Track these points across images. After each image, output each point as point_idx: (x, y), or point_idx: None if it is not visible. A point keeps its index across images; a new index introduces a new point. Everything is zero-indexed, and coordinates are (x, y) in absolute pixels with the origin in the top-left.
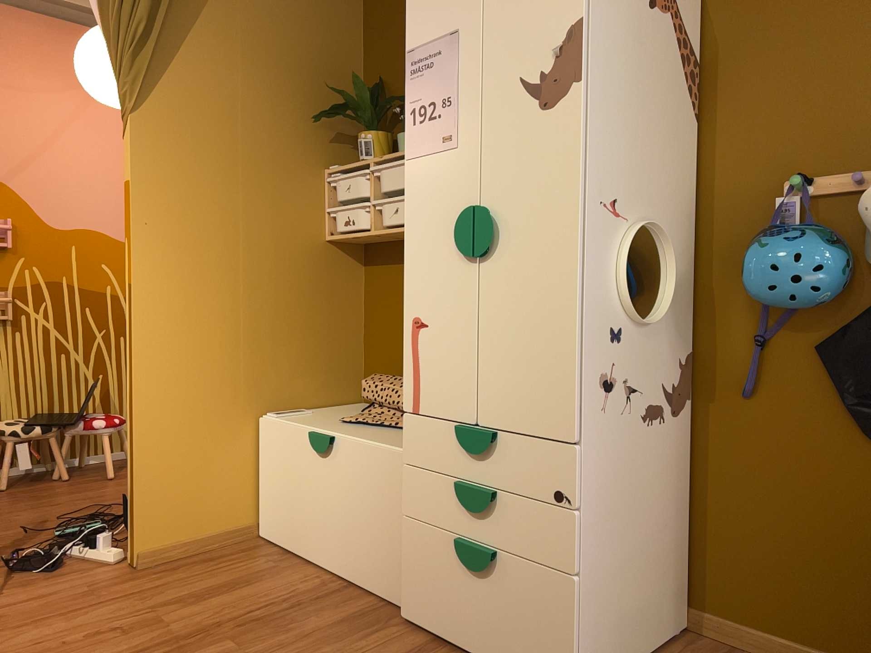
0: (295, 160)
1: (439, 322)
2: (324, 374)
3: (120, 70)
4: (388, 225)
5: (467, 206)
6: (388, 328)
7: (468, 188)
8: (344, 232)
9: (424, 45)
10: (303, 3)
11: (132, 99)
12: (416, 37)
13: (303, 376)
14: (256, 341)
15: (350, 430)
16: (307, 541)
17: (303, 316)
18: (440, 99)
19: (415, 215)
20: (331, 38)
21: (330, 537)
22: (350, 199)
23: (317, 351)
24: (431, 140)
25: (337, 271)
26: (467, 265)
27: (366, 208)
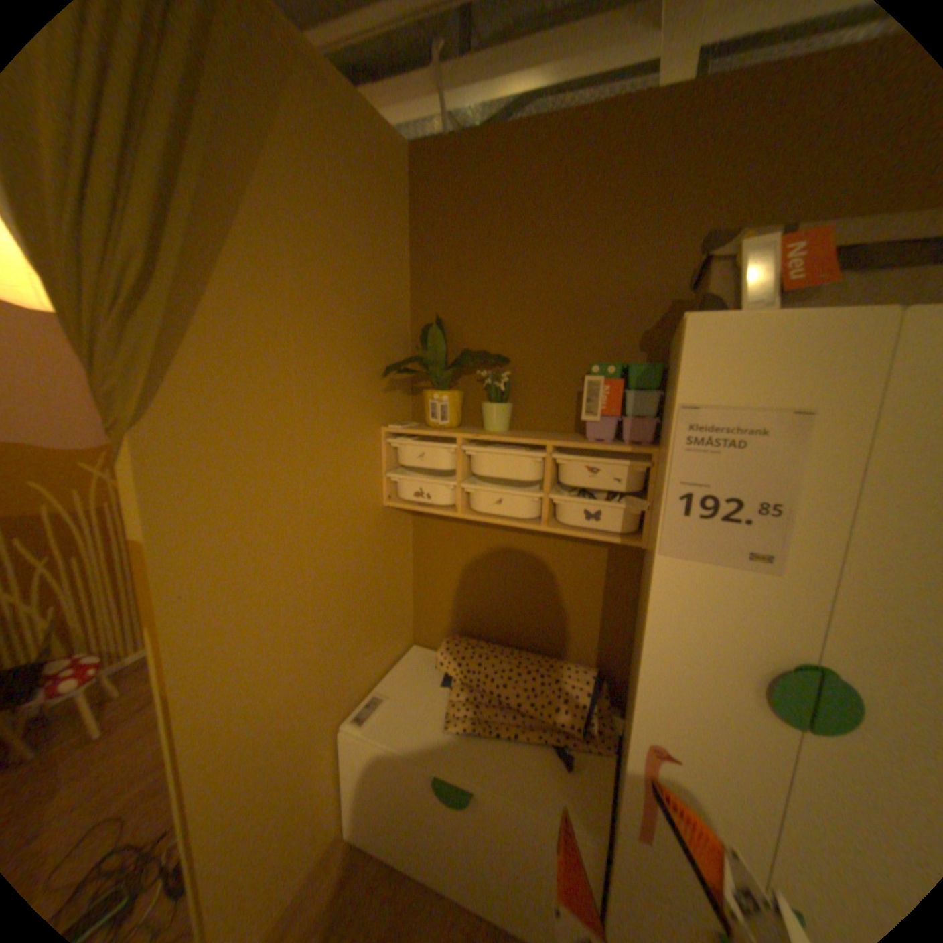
0: (355, 424)
1: (707, 768)
2: (386, 640)
3: (86, 343)
4: (485, 513)
5: (793, 658)
6: (449, 582)
7: (798, 636)
8: (414, 503)
9: (723, 405)
10: (354, 211)
11: (123, 401)
12: (706, 386)
13: (370, 655)
14: (330, 654)
15: (477, 764)
16: (426, 869)
17: (368, 597)
18: (756, 500)
19: (671, 630)
20: (383, 259)
21: (465, 878)
22: (422, 468)
23: (381, 622)
24: (722, 547)
25: (394, 531)
26: (779, 727)
27: (448, 485)
